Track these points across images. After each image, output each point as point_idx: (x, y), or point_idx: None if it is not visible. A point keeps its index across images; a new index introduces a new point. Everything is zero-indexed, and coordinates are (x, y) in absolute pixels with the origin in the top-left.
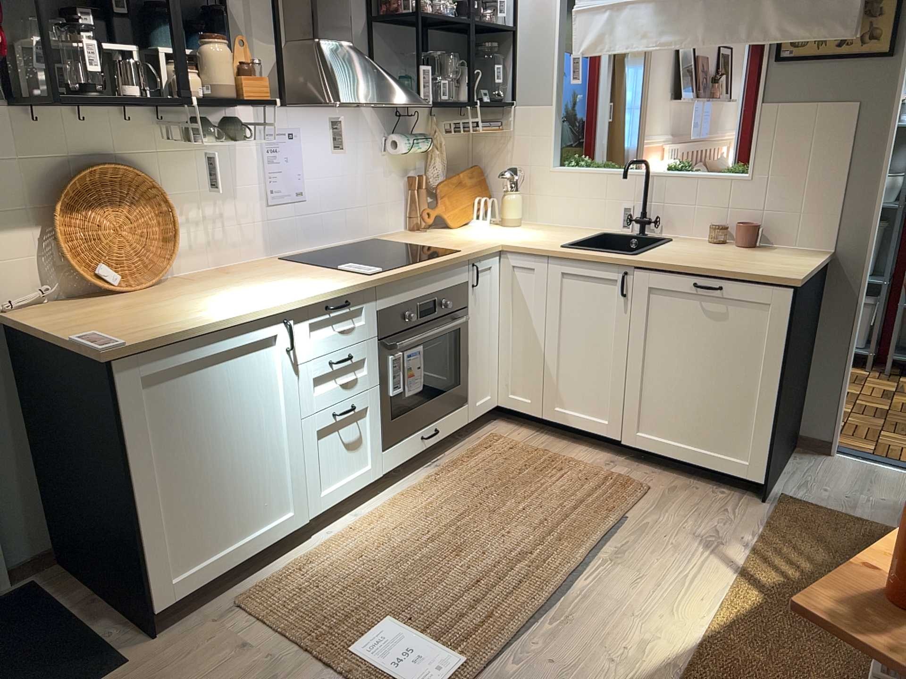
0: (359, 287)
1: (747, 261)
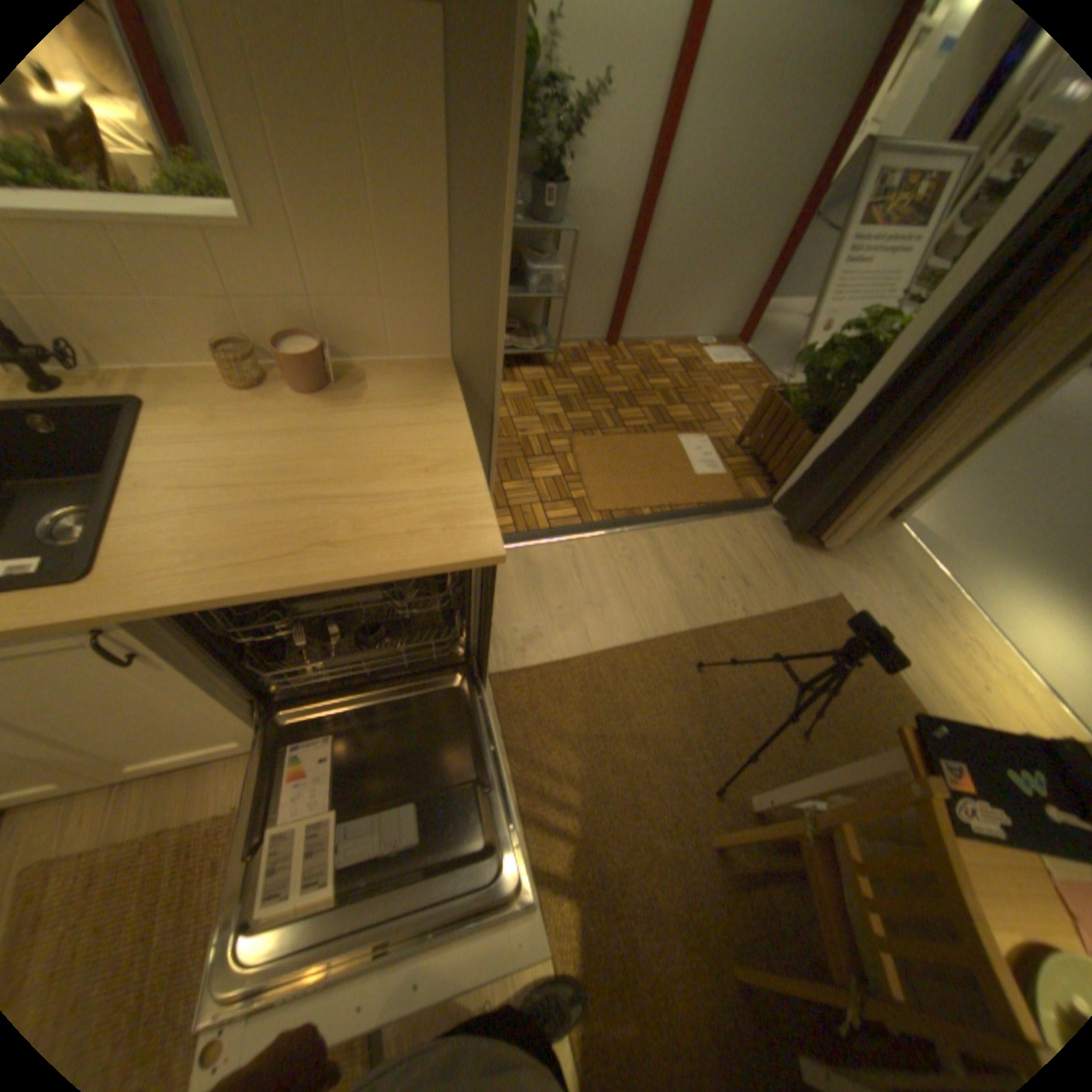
0: None
1: (358, 485)
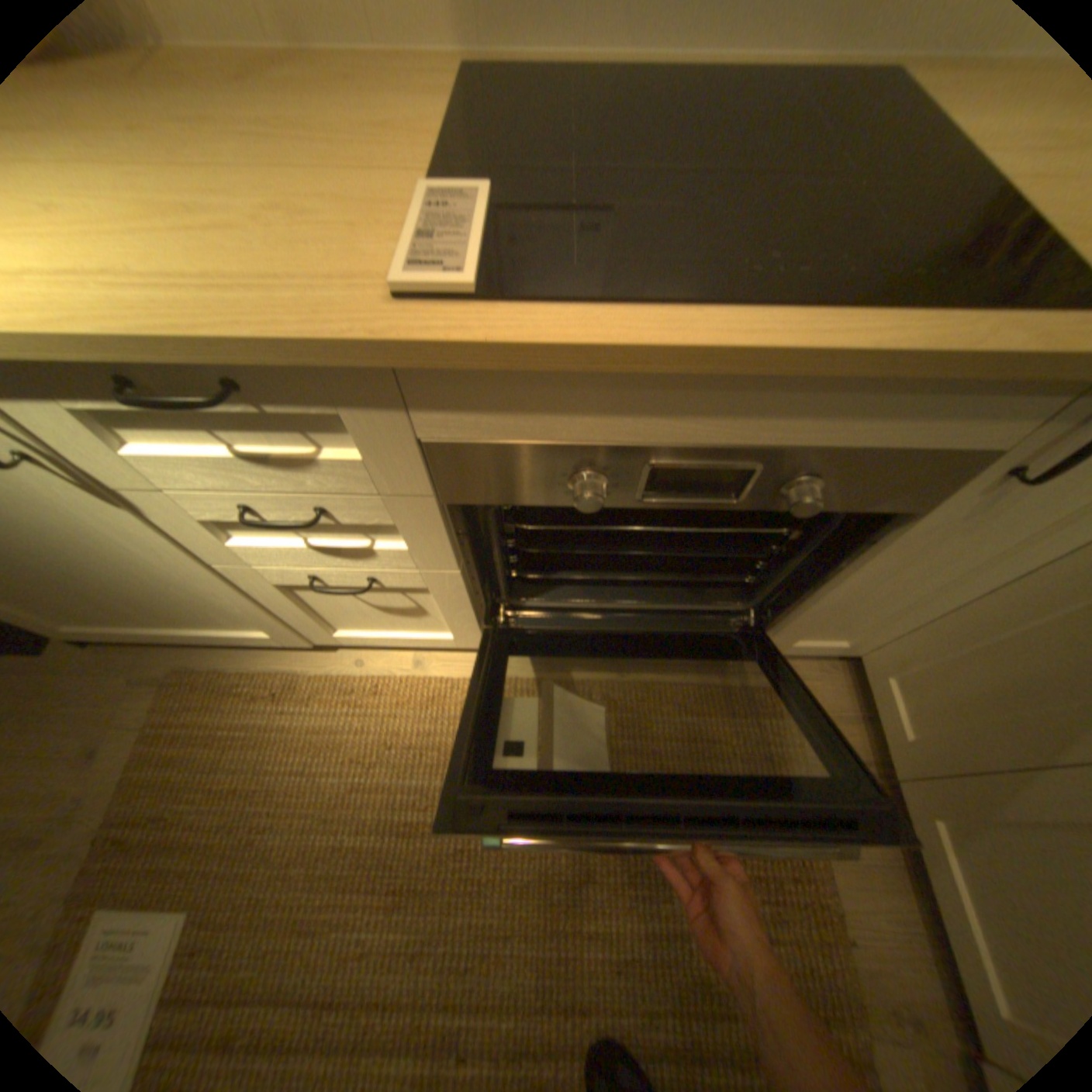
0: (258, 349)
1: None
